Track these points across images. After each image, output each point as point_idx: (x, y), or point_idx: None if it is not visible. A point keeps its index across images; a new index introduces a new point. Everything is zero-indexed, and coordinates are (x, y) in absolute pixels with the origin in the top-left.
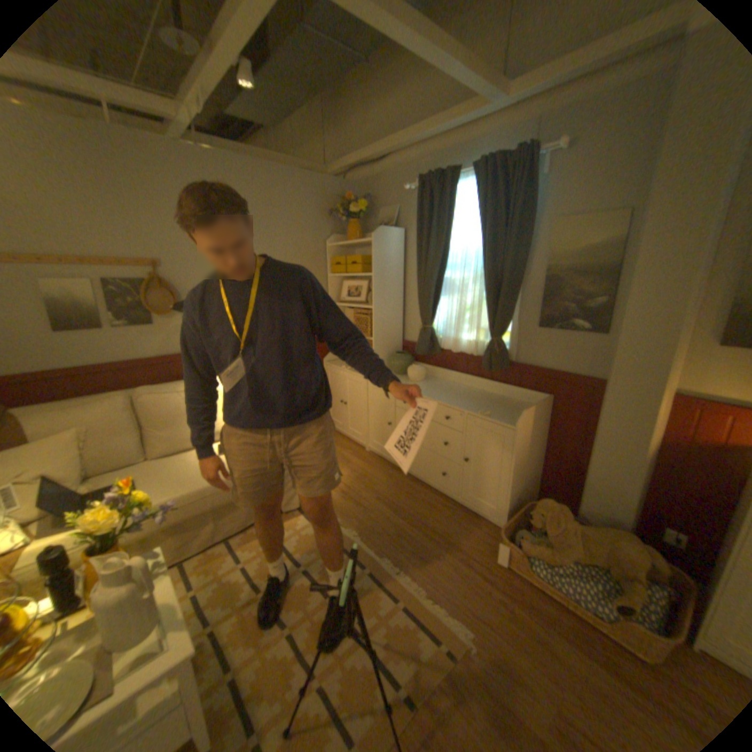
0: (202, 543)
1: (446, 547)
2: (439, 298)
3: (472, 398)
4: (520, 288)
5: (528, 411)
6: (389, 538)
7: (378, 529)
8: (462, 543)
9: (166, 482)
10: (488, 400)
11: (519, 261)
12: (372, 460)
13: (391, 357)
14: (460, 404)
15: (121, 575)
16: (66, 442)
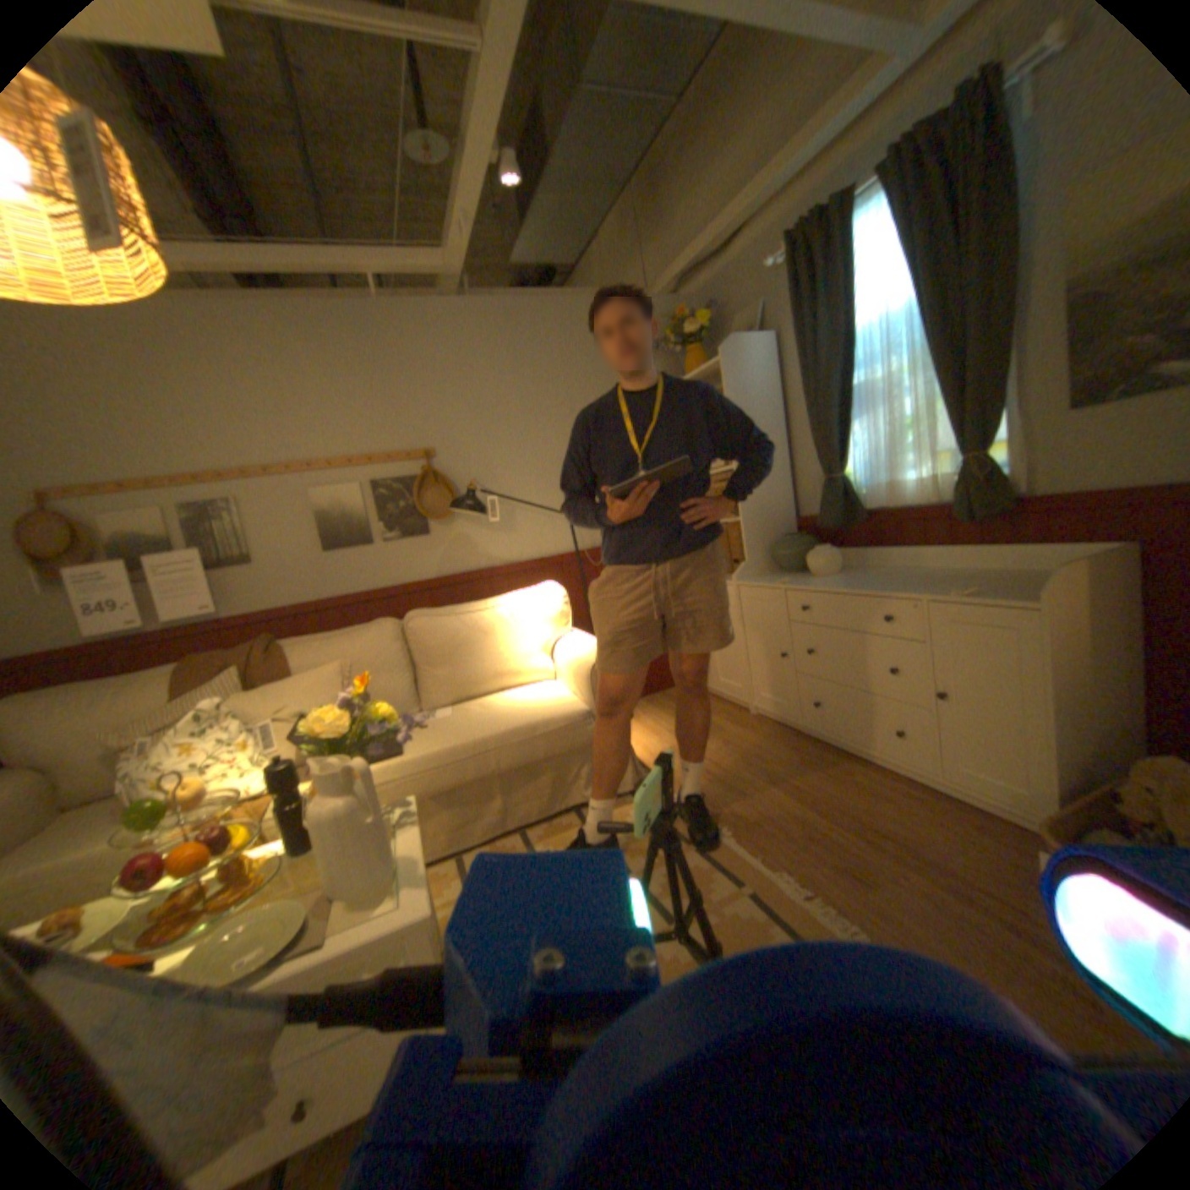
0: (487, 825)
1: (915, 864)
2: (851, 418)
3: (942, 580)
4: (1014, 345)
5: (1069, 568)
6: (791, 841)
7: (770, 827)
8: (953, 859)
9: (439, 728)
10: (979, 578)
11: (1000, 293)
12: (762, 727)
13: (778, 542)
14: (915, 588)
15: (339, 778)
16: (328, 673)
